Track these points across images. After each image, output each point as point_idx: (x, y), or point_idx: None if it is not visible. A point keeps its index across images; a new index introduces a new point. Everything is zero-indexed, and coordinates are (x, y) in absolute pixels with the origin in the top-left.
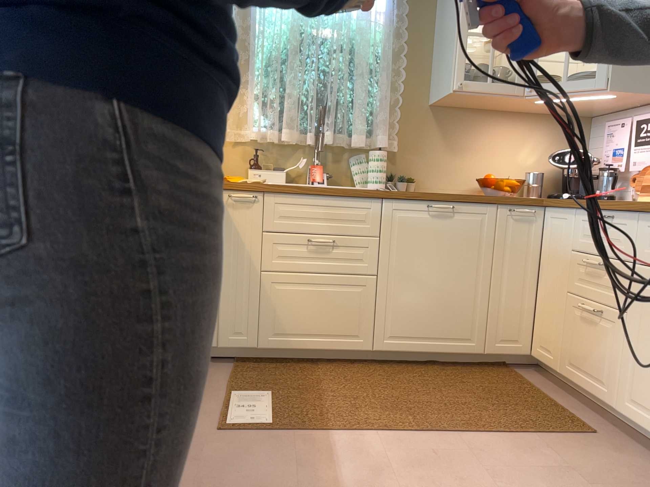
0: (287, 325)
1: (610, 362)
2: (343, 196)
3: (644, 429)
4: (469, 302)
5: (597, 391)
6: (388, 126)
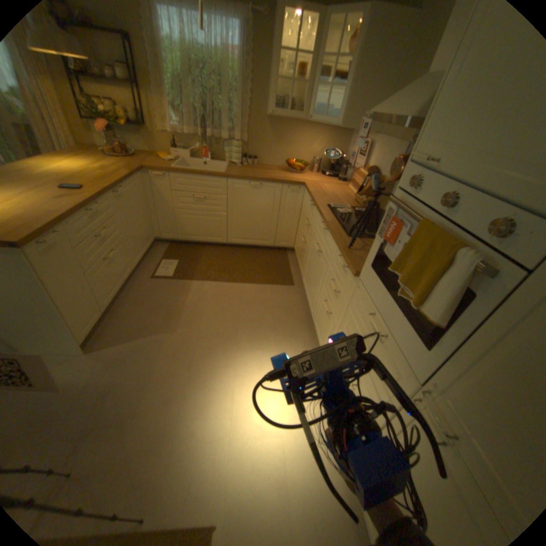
0: (189, 231)
1: (304, 263)
2: (208, 176)
3: (304, 288)
4: (267, 226)
5: (300, 270)
6: (243, 127)
